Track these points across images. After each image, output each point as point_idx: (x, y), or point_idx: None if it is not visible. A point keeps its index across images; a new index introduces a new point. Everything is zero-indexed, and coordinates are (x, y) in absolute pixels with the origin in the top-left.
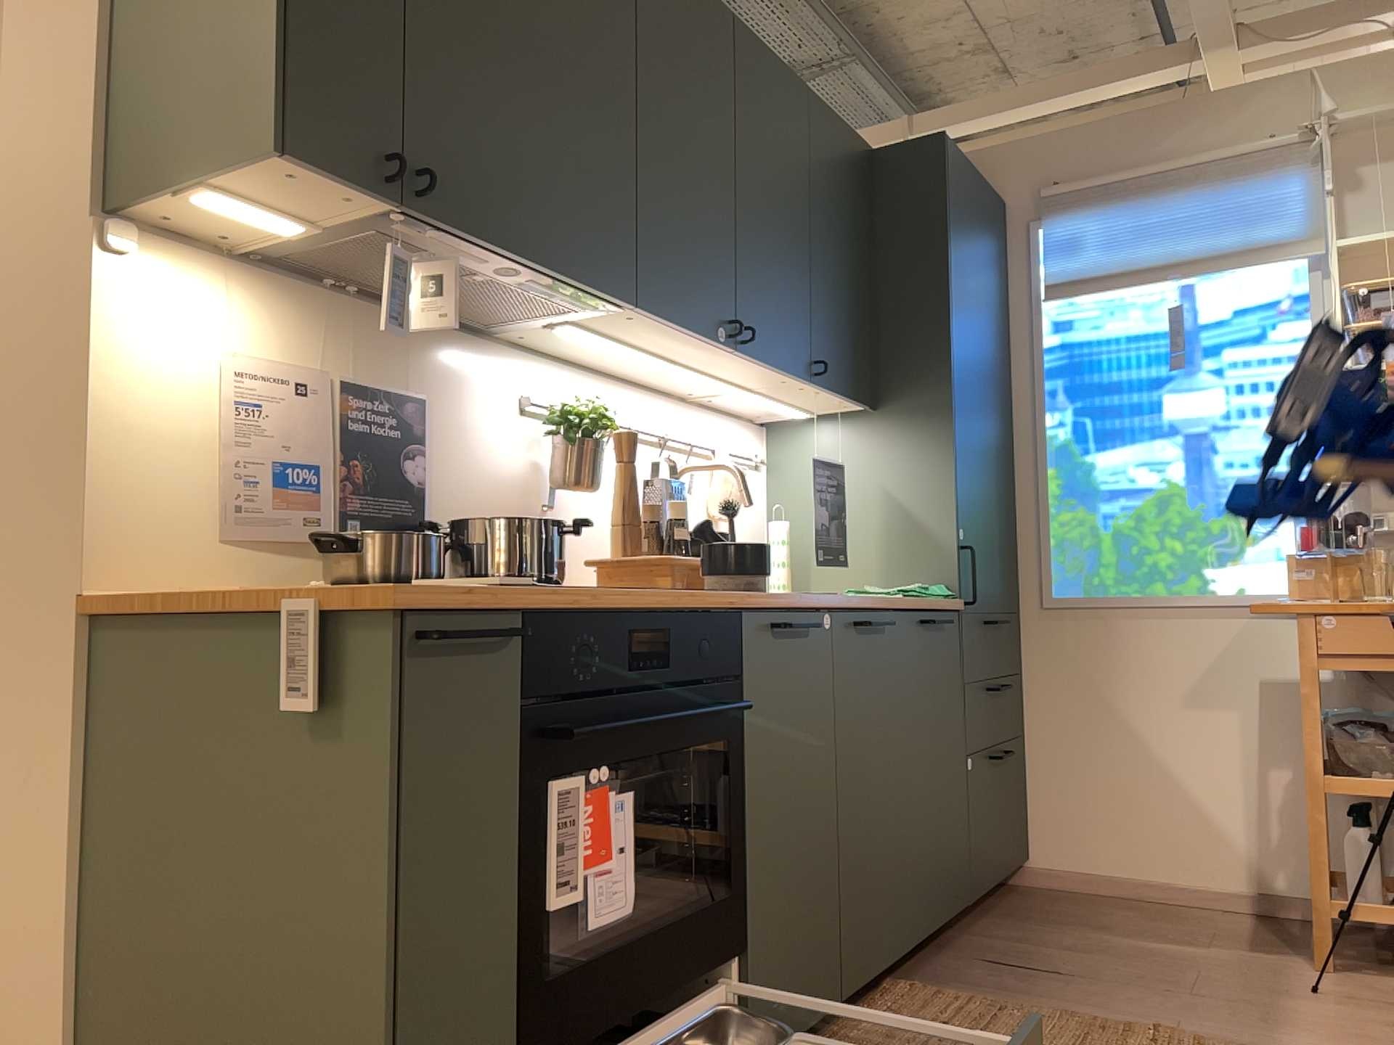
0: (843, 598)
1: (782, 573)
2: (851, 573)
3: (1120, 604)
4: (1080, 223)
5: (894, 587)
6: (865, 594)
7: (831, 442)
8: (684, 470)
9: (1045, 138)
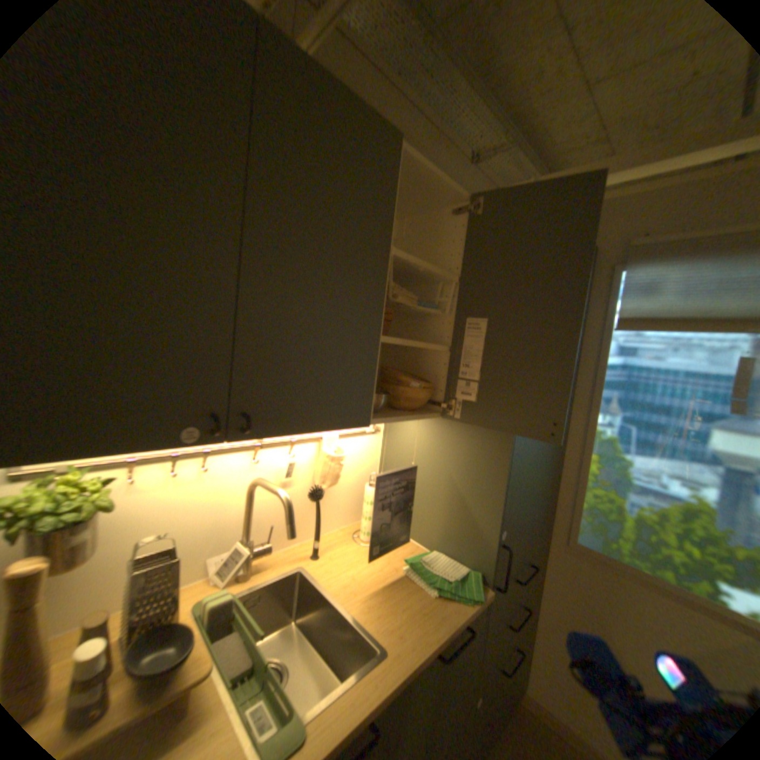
0: (390, 584)
1: (365, 524)
2: (420, 526)
3: (631, 572)
4: (665, 269)
5: (445, 554)
6: (413, 572)
7: (421, 429)
8: (258, 482)
9: (646, 193)
